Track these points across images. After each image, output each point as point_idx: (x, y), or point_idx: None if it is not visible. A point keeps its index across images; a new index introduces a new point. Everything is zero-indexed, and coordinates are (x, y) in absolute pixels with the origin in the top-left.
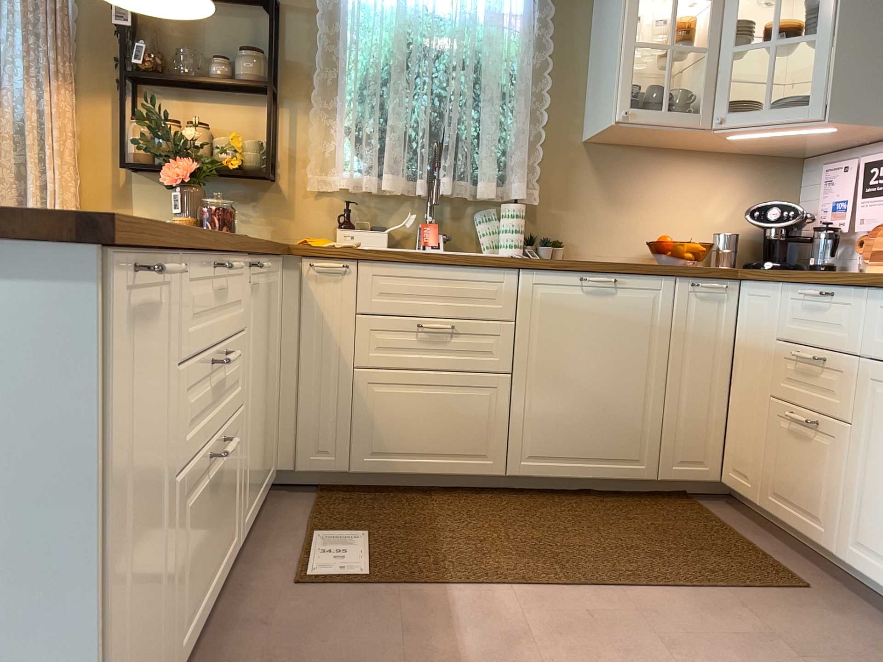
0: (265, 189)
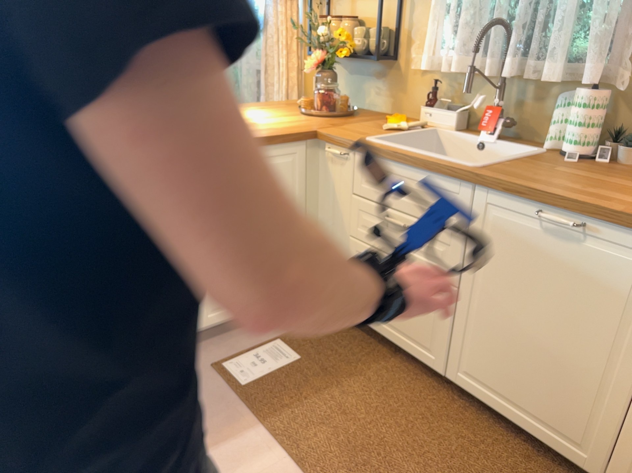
0: (389, 68)
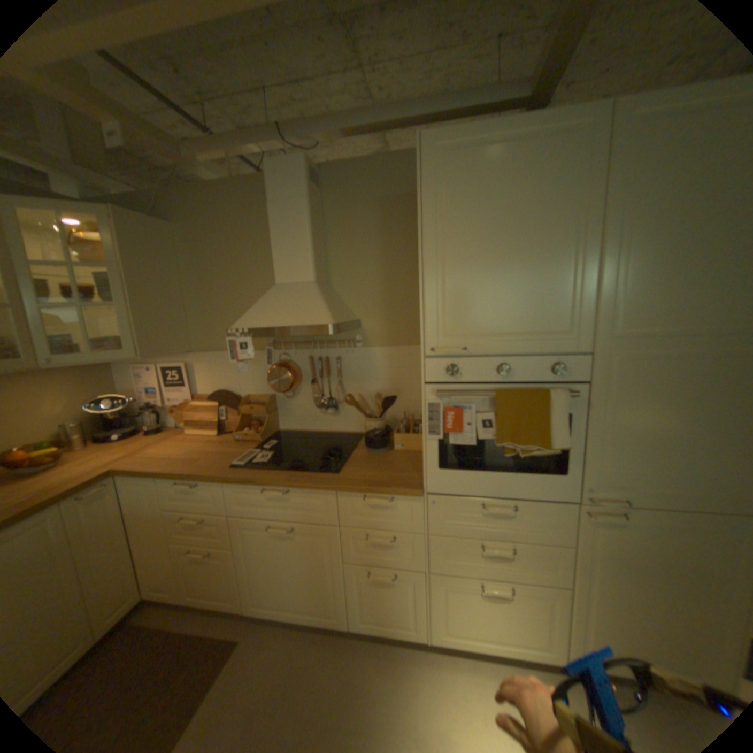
0: None
